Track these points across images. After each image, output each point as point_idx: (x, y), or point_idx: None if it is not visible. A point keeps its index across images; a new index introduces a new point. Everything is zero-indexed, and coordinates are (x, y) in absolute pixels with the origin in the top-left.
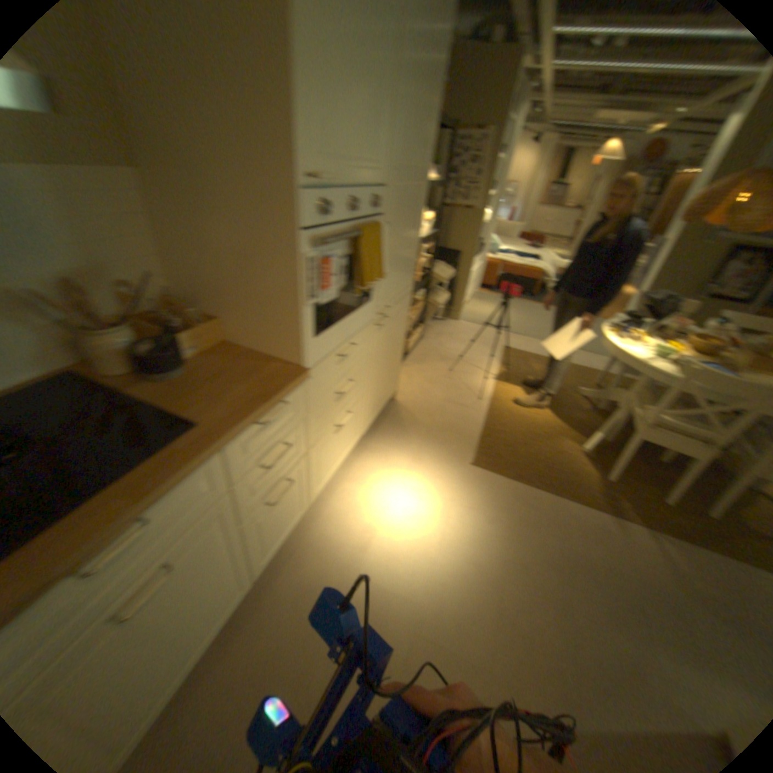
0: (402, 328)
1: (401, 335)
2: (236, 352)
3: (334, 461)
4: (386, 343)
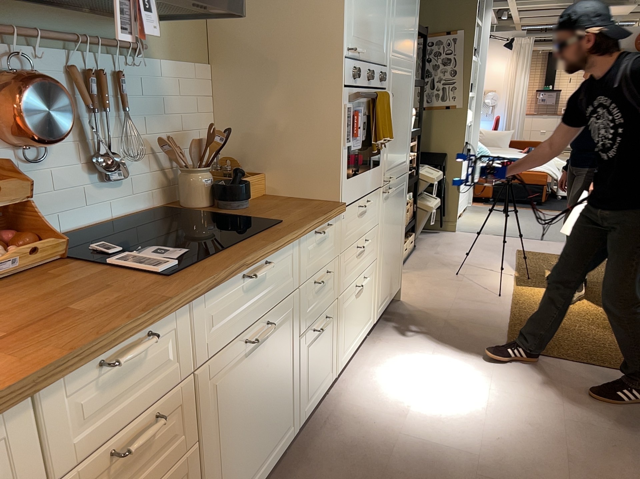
0: (401, 209)
1: (400, 217)
2: (277, 198)
3: (353, 331)
4: (390, 218)
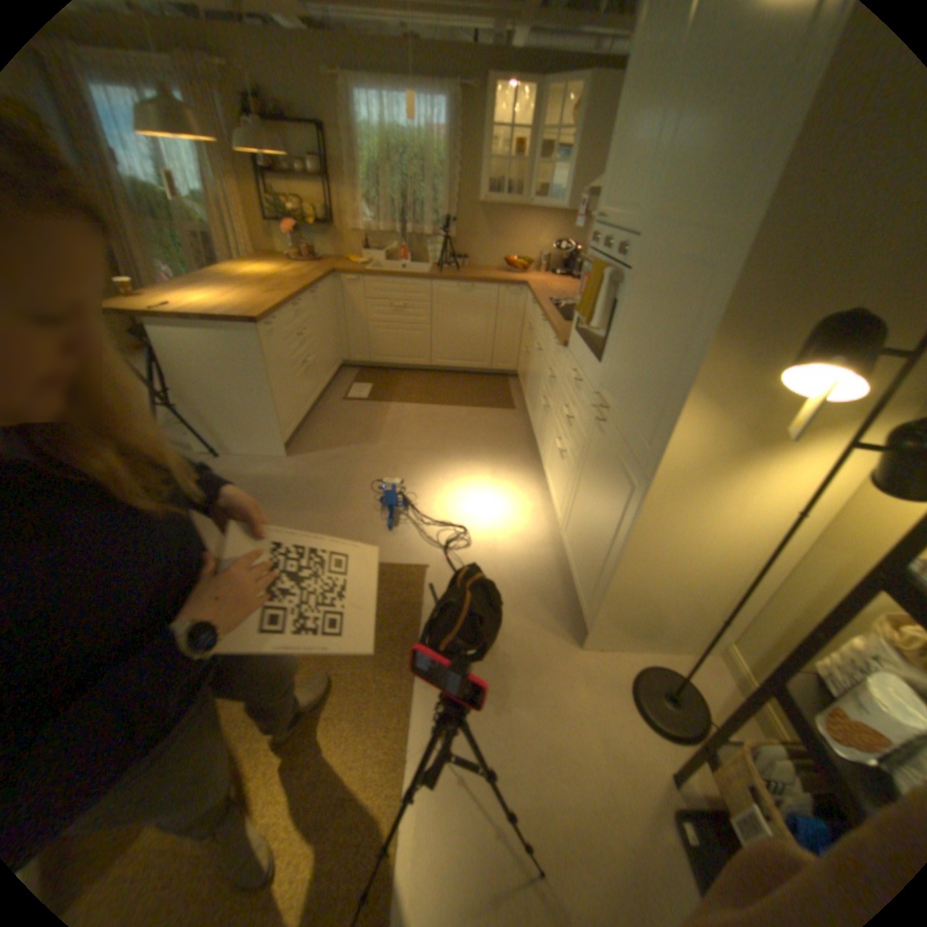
0: (617, 511)
1: (613, 521)
2: None
3: (552, 471)
4: (597, 468)
